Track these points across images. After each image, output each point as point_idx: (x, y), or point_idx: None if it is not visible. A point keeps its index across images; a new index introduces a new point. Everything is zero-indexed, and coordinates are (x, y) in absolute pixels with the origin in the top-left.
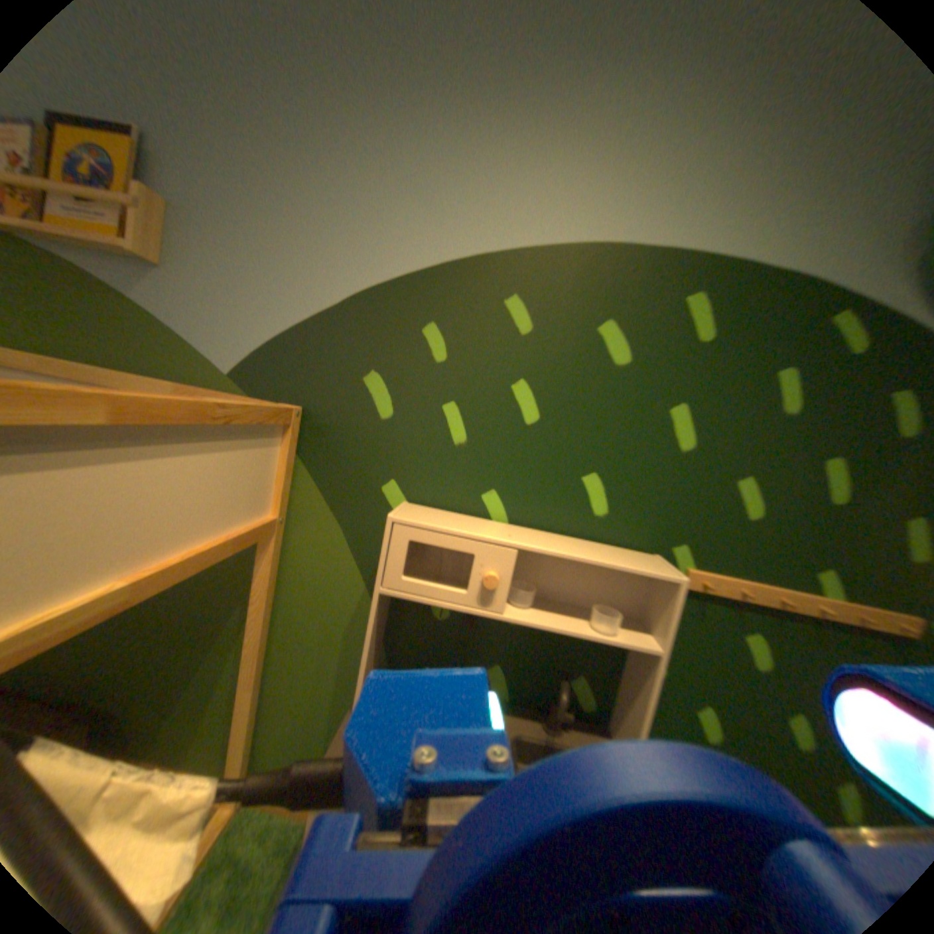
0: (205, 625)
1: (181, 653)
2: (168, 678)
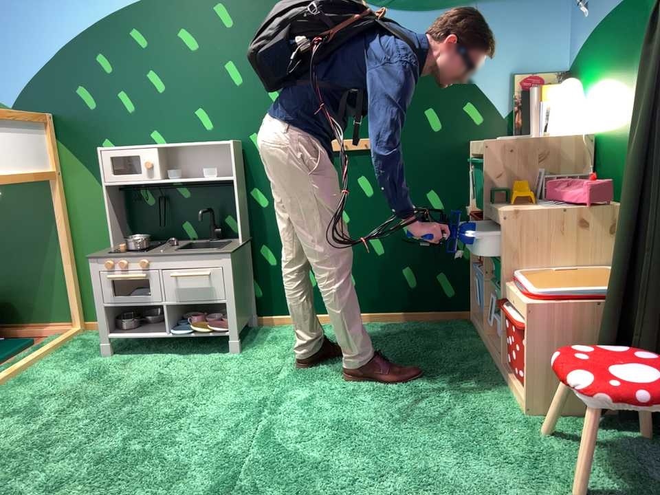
0: (39, 243)
1: (32, 262)
2: (30, 277)
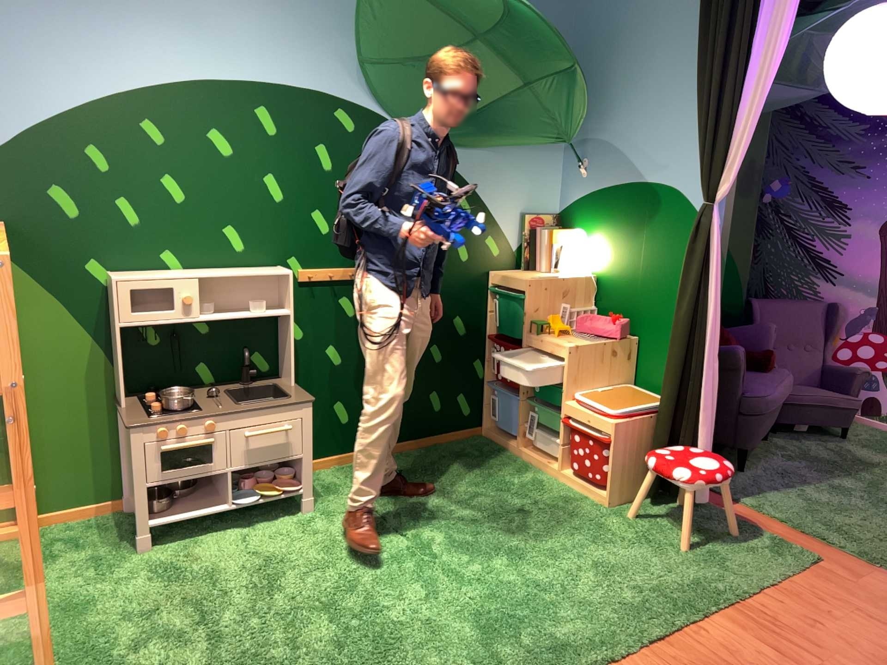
0: None
1: None
2: None
